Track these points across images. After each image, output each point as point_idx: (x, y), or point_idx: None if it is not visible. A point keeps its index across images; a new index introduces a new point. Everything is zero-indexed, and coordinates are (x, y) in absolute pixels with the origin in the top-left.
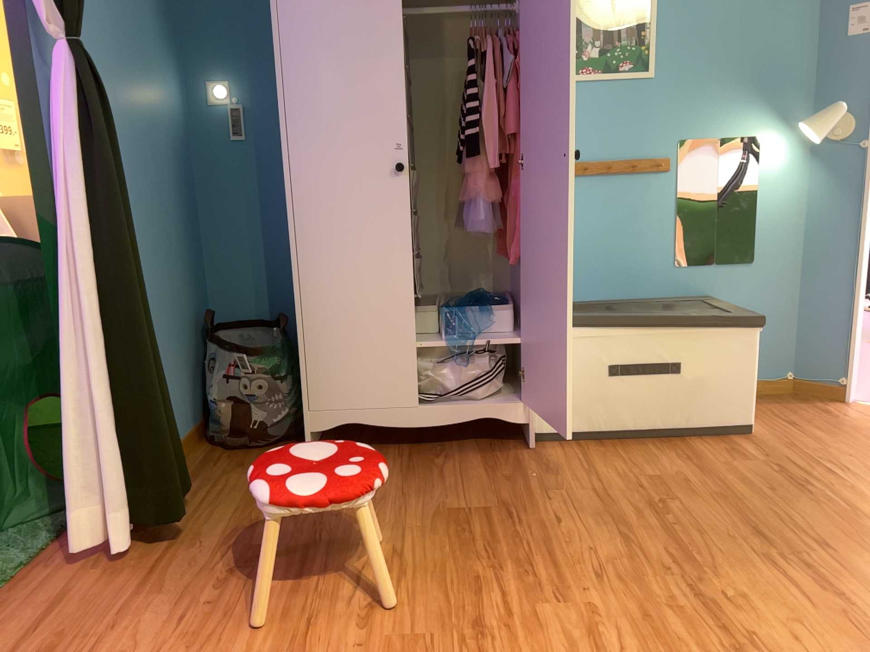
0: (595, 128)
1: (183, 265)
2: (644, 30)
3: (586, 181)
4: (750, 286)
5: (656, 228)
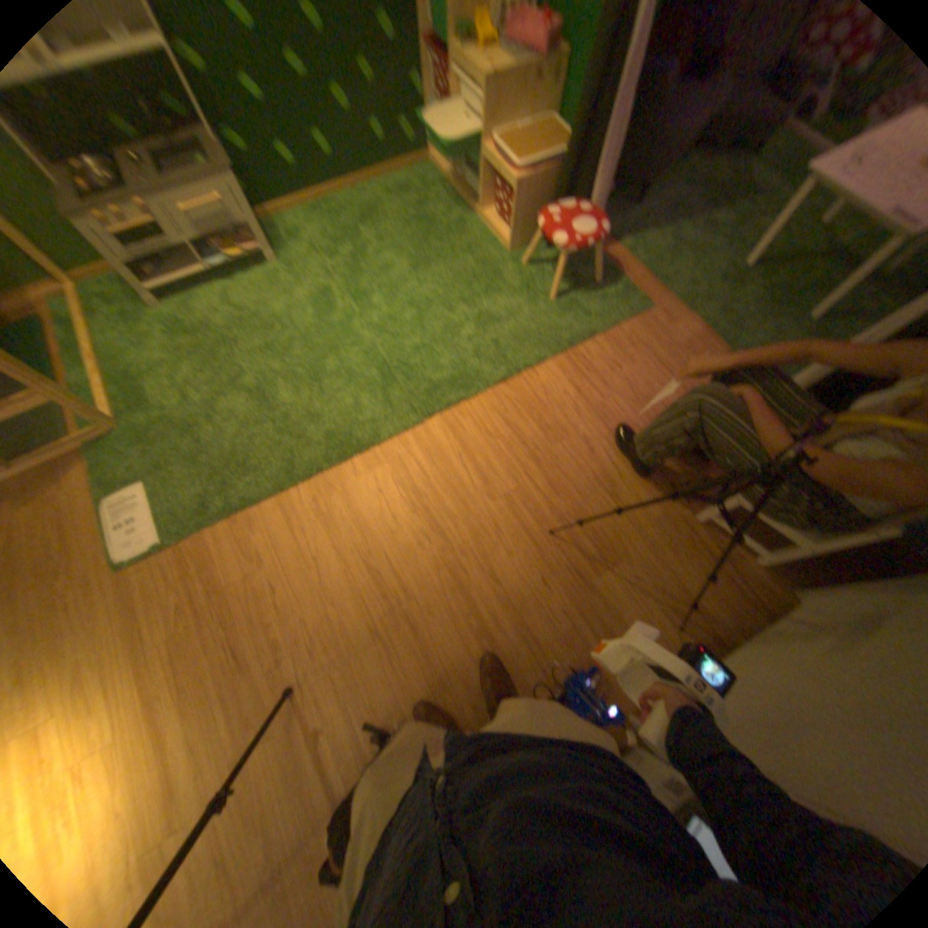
0: None
1: None
2: None
3: None
4: None
5: None
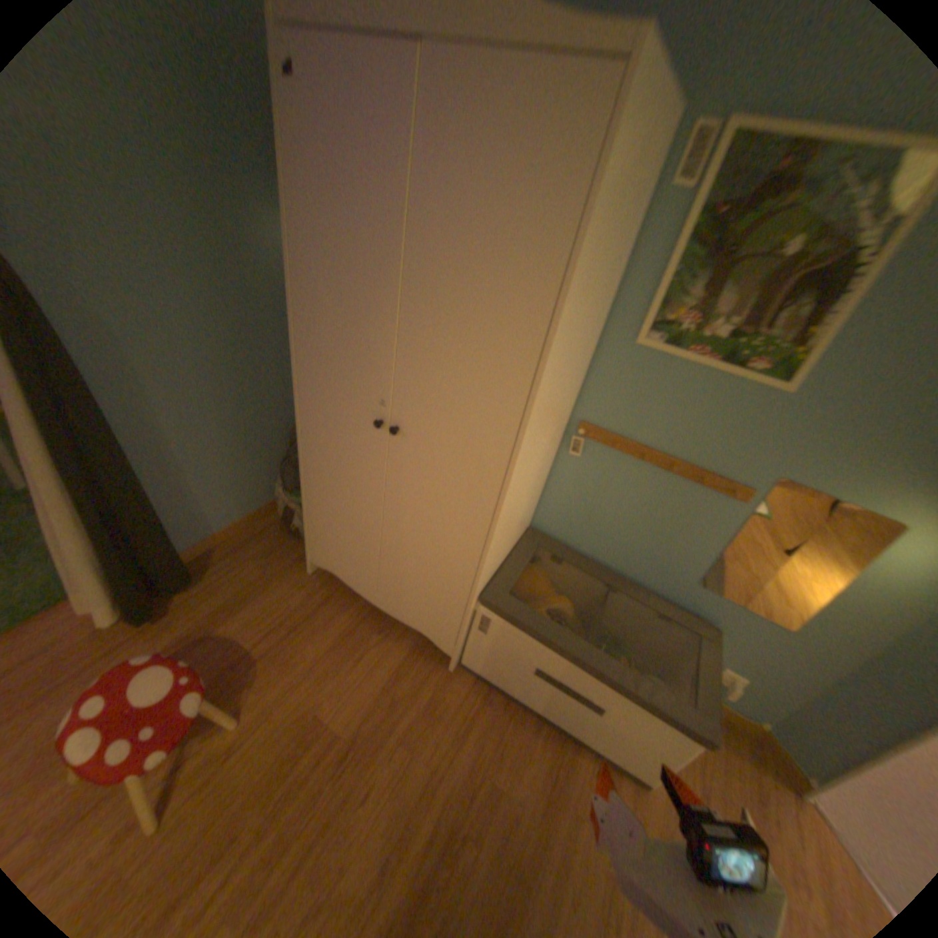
0: (682, 418)
1: (271, 393)
2: (822, 324)
3: (643, 466)
4: (778, 646)
5: (700, 545)
